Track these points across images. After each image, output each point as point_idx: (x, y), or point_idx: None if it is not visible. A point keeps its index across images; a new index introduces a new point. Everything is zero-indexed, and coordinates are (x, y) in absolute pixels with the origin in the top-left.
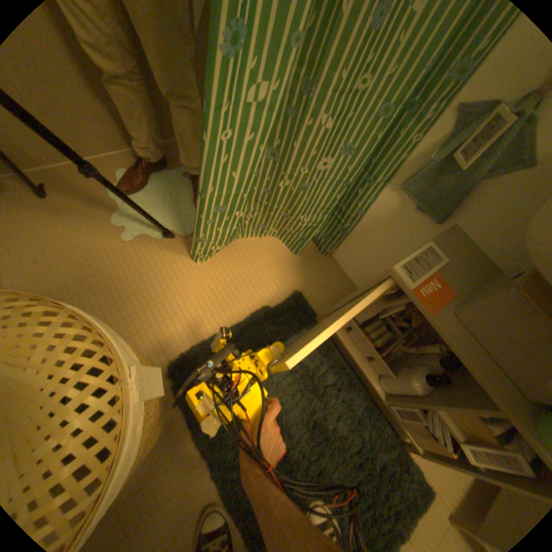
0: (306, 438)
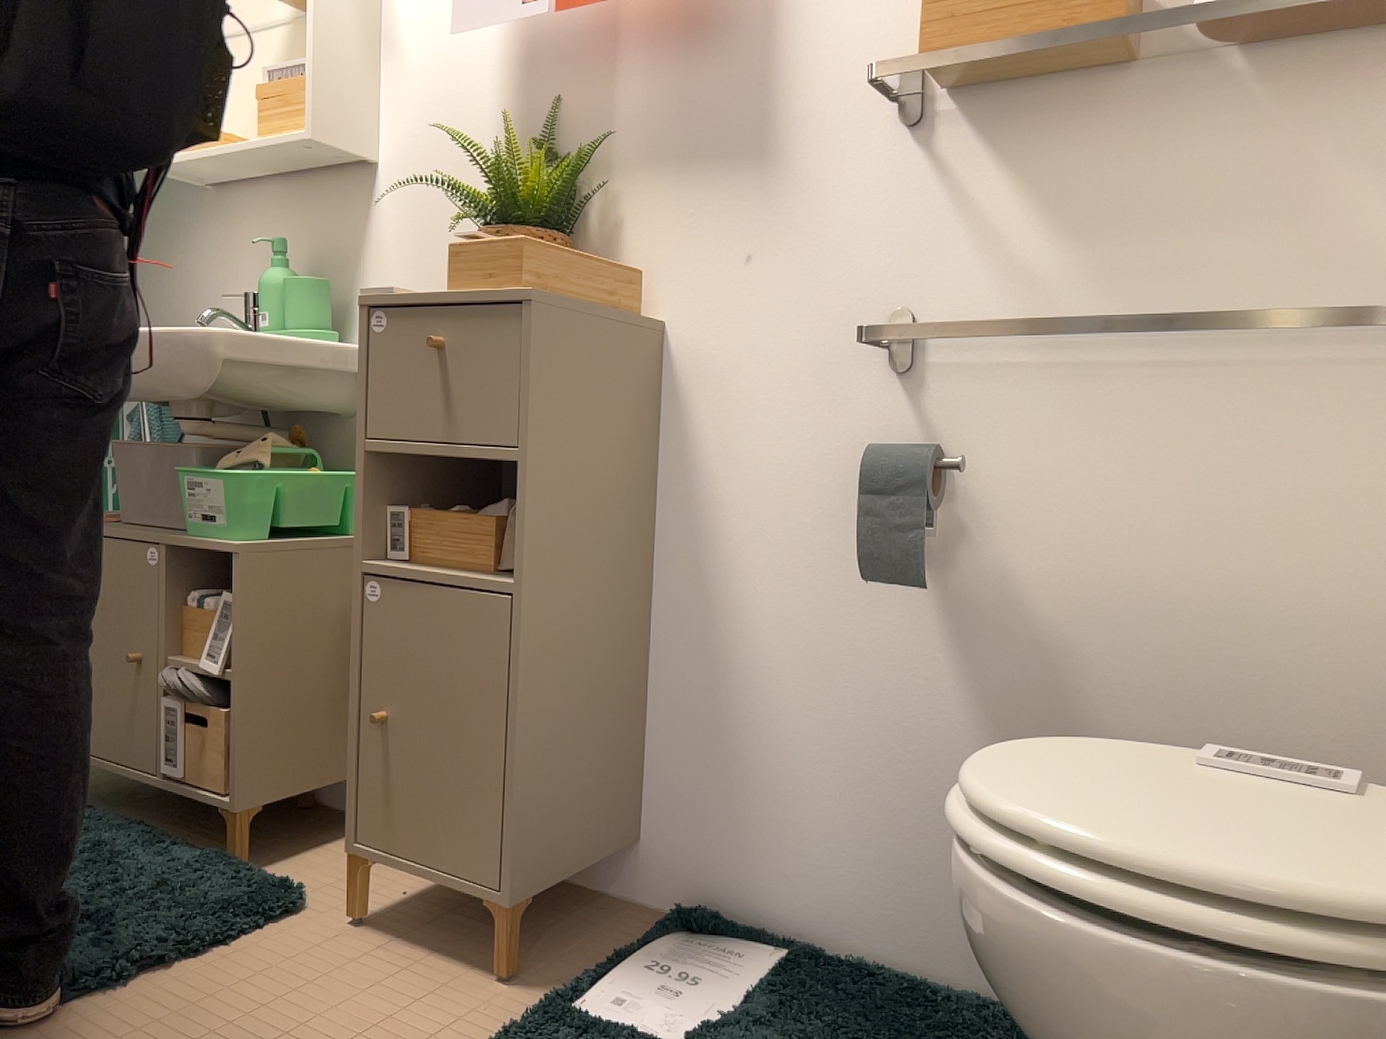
0: None
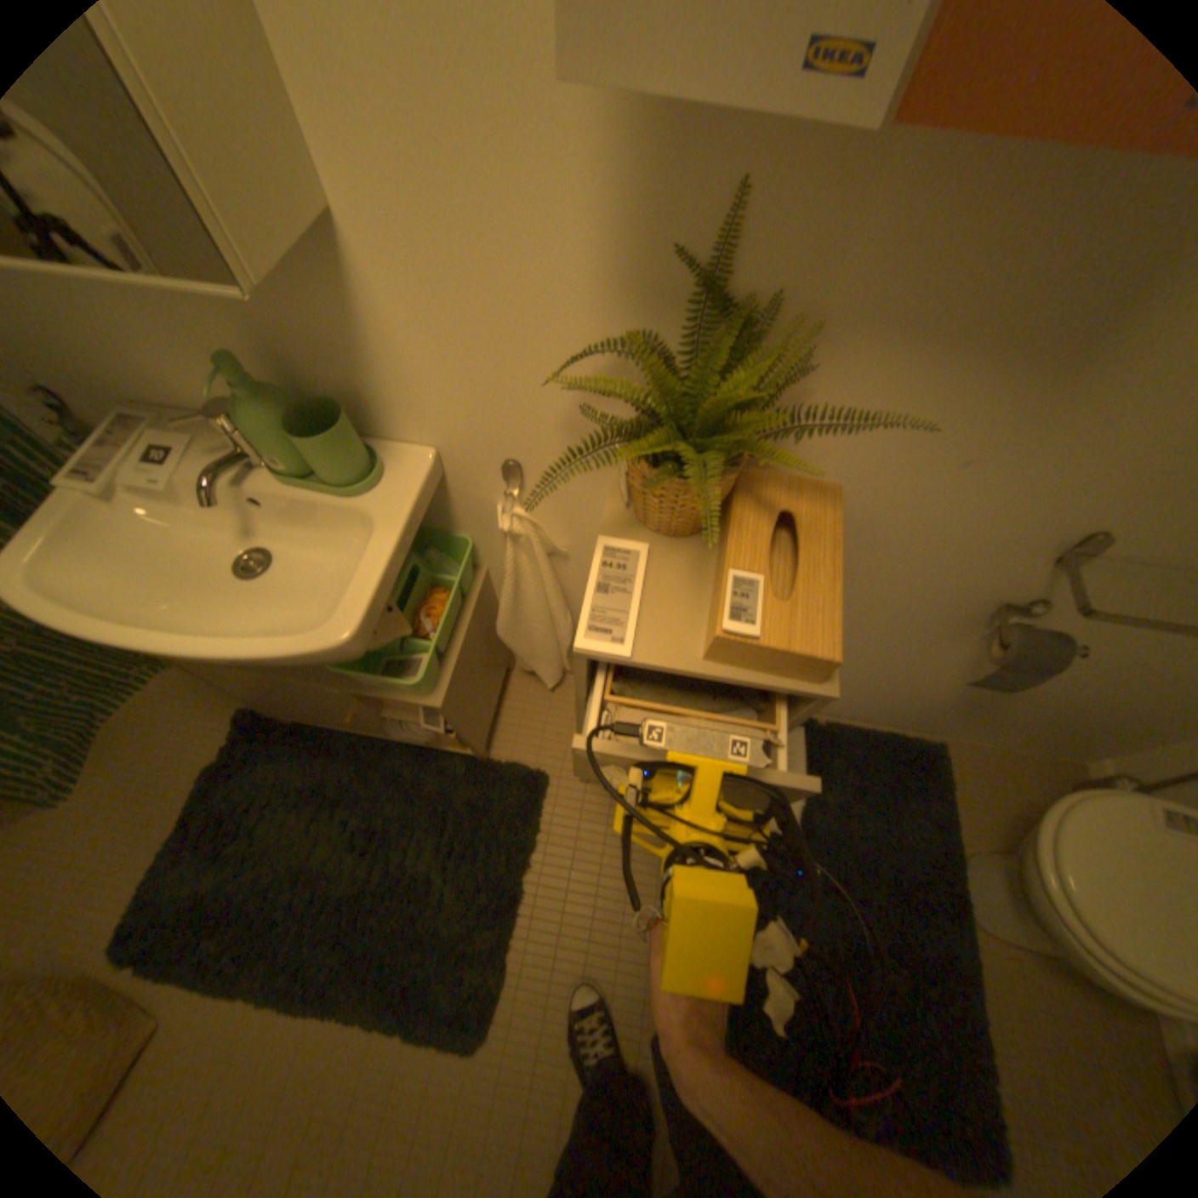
0: (345, 862)
